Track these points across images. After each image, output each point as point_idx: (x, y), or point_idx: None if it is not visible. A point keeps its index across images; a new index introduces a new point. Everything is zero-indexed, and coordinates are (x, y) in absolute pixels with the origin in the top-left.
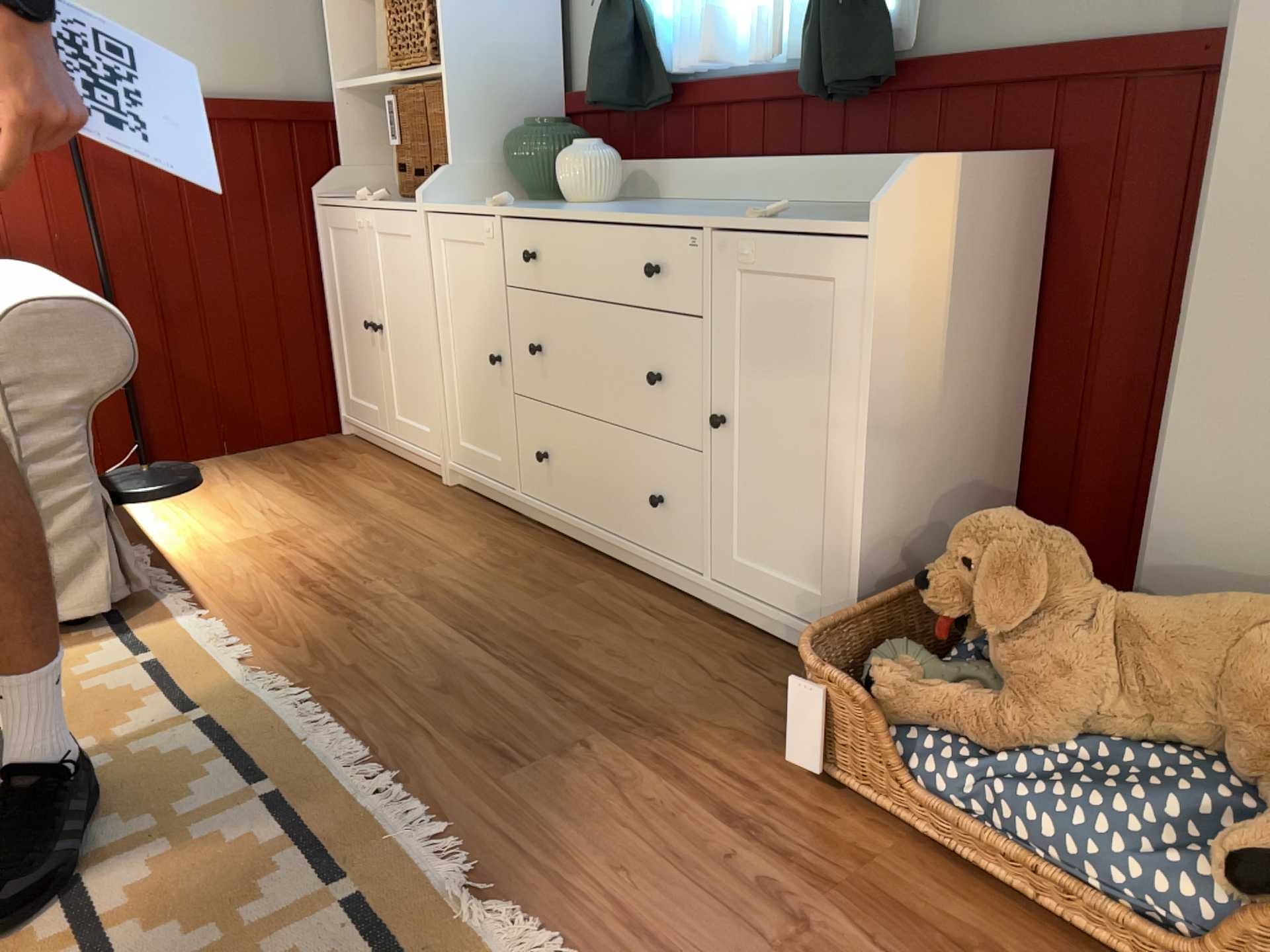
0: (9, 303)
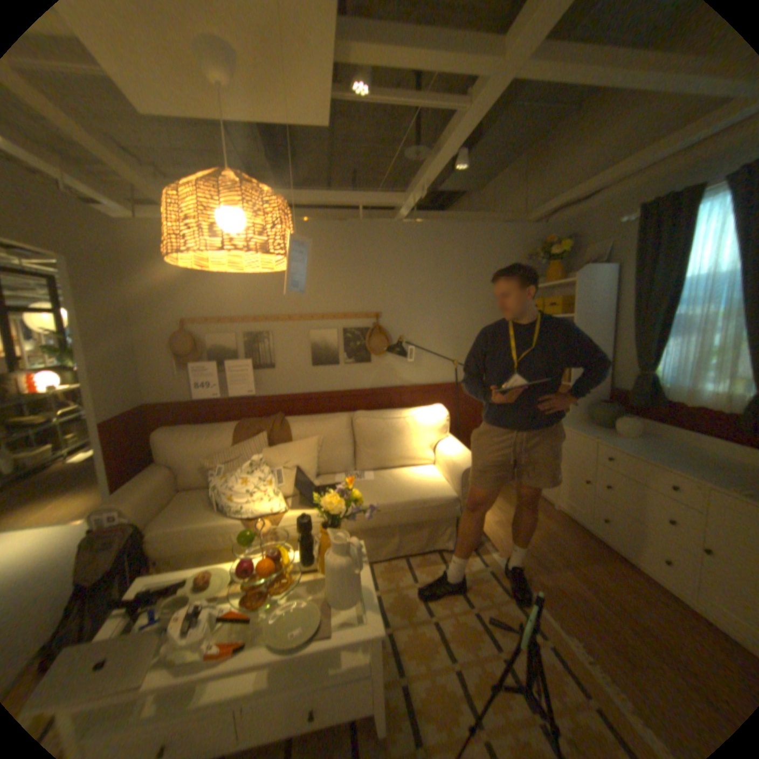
0: (463, 465)
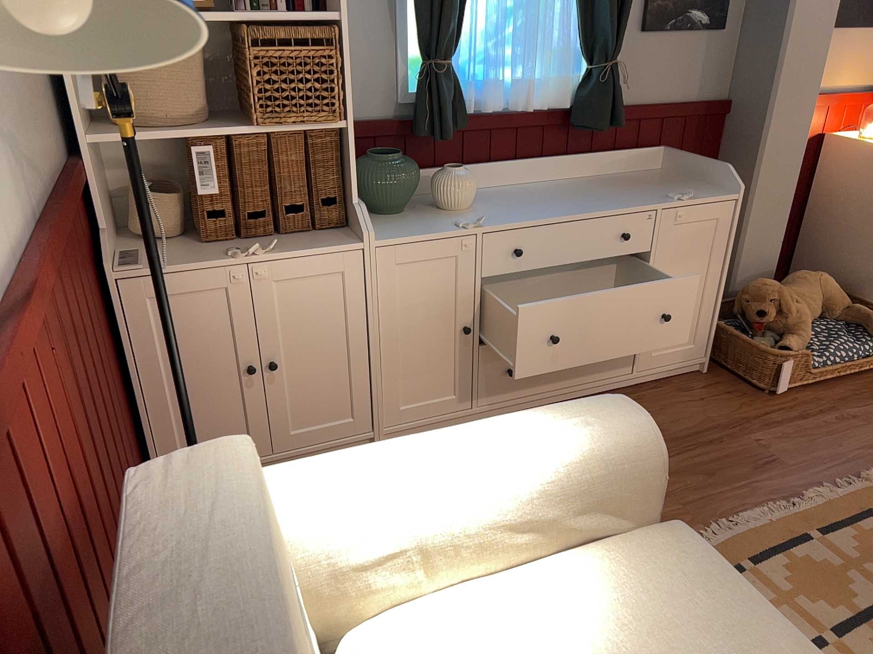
0: (626, 436)
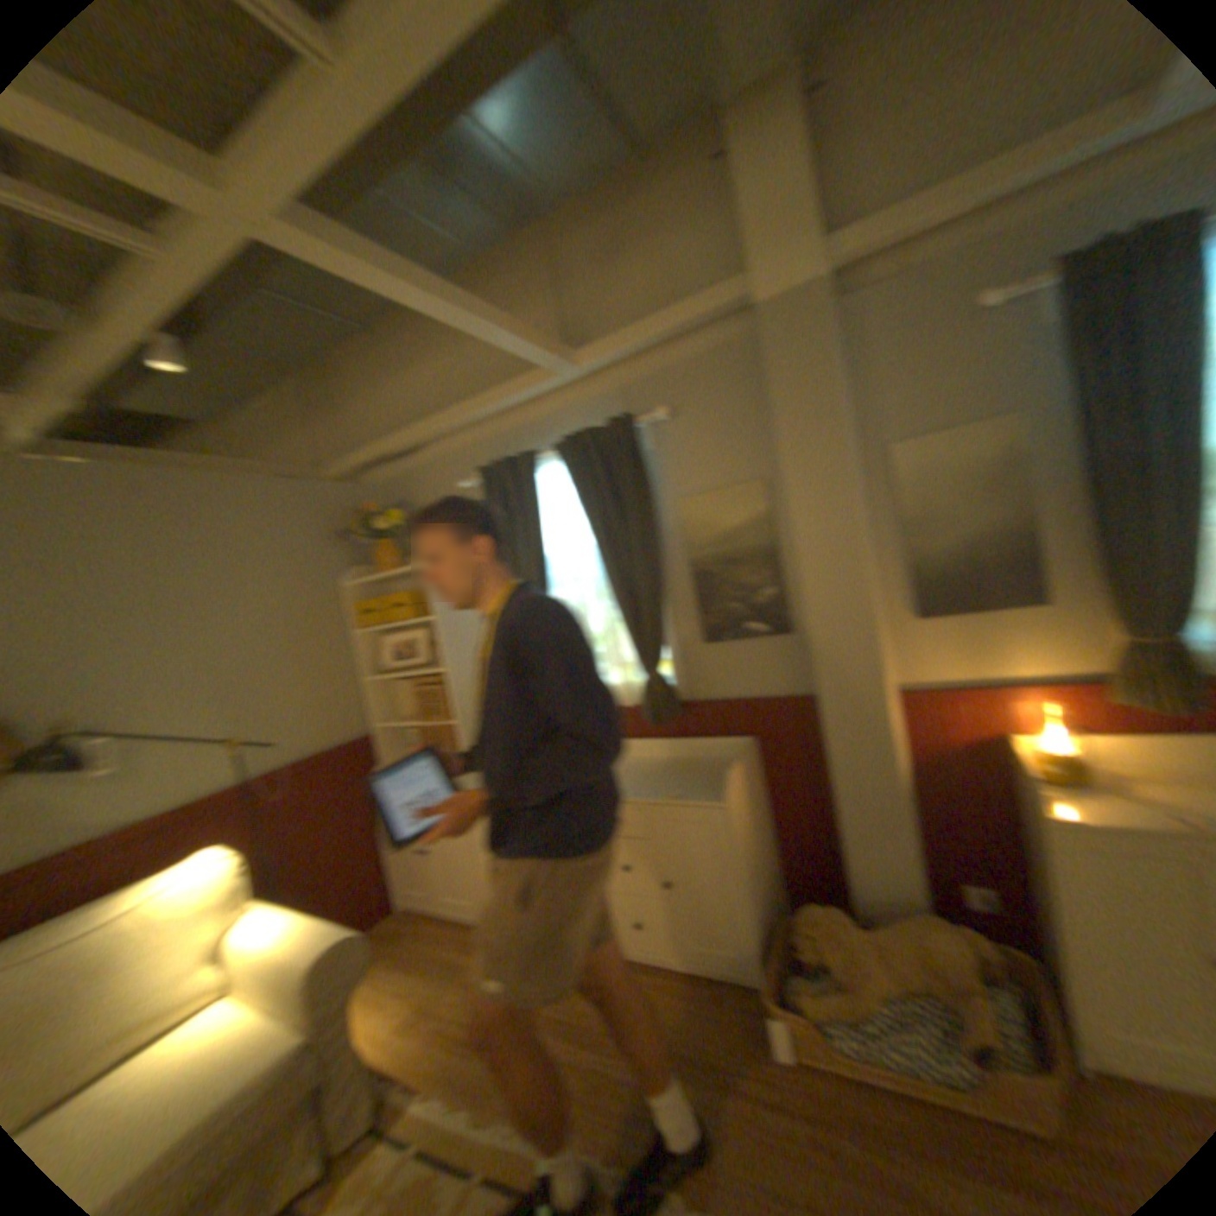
0: (306, 959)
